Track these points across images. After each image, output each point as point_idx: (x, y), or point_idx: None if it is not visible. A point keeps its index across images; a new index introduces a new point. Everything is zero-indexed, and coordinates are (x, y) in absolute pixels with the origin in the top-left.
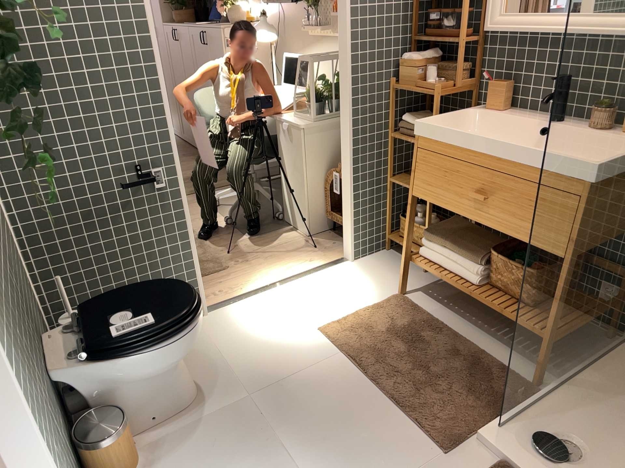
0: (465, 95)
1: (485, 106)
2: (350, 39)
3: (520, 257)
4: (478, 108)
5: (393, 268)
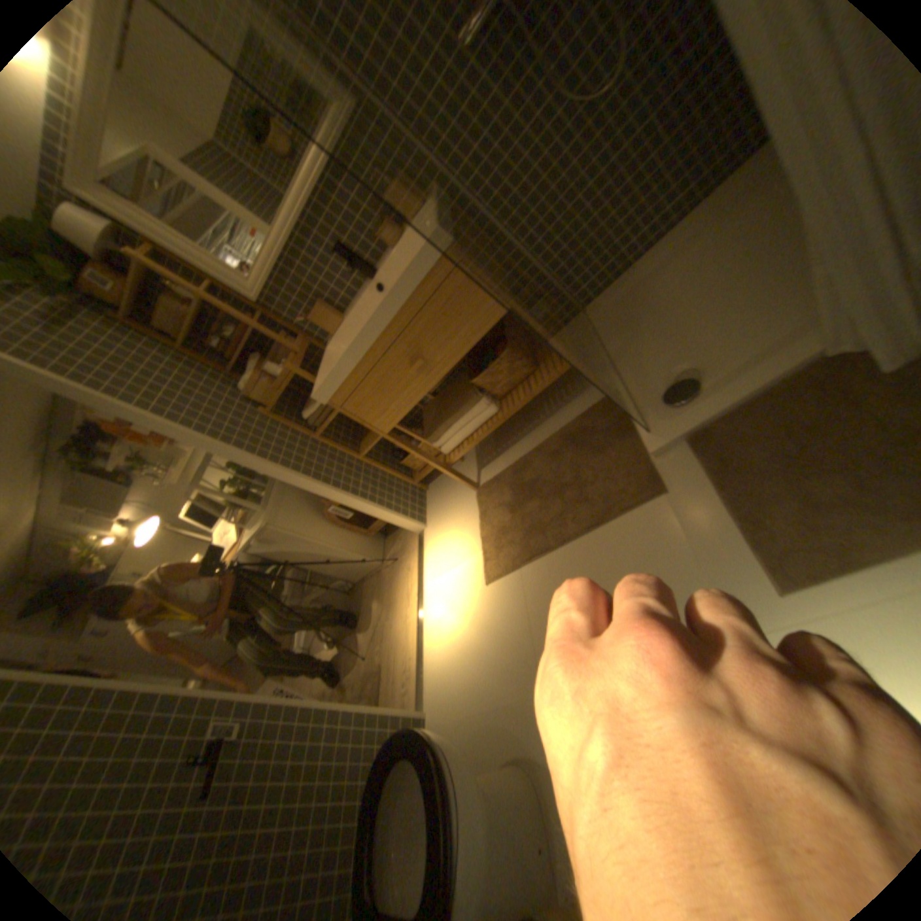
0: (308, 353)
1: (327, 337)
2: (182, 431)
3: (484, 363)
4: (326, 343)
5: (446, 488)
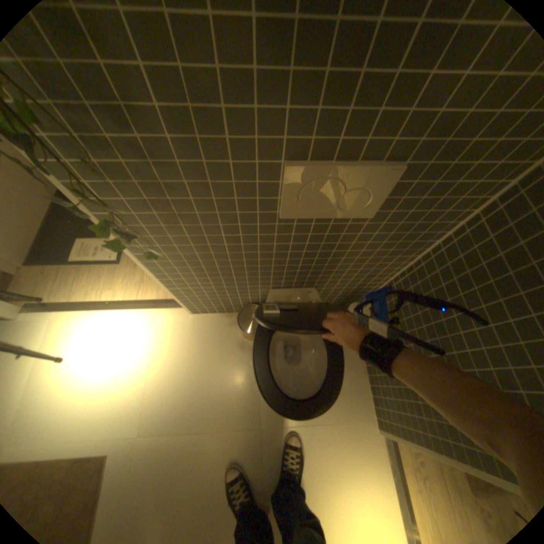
0: None
1: None
2: None
3: None
4: None
5: None
